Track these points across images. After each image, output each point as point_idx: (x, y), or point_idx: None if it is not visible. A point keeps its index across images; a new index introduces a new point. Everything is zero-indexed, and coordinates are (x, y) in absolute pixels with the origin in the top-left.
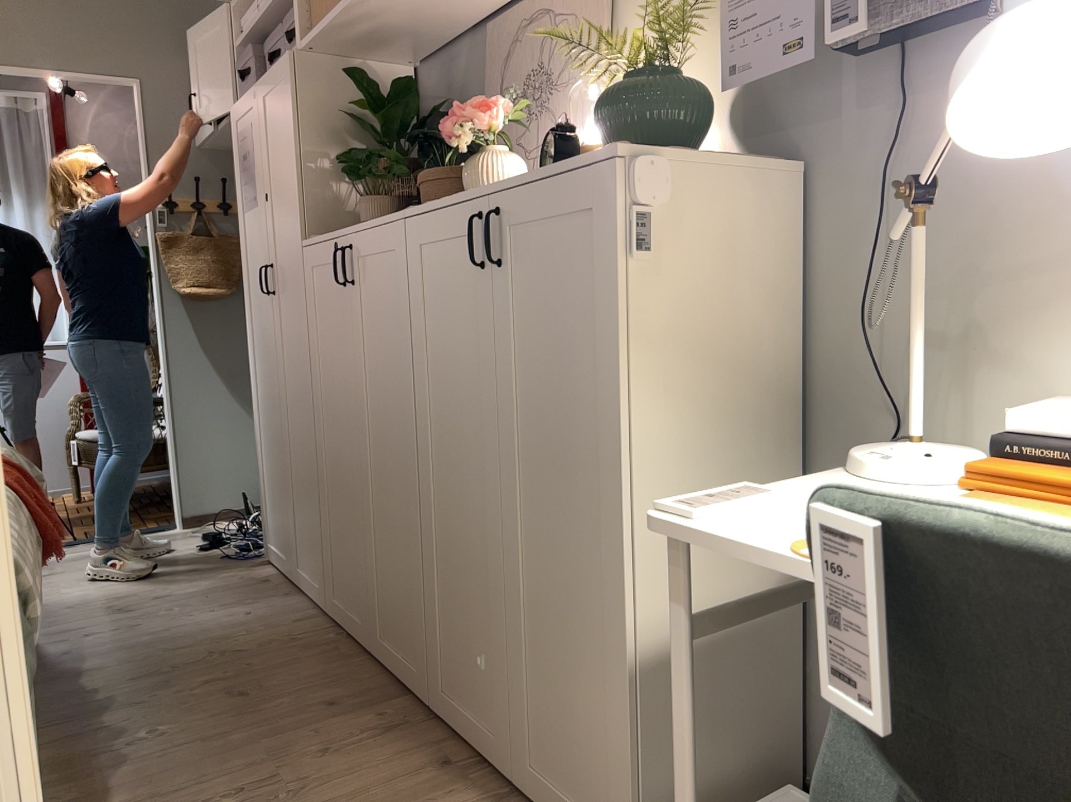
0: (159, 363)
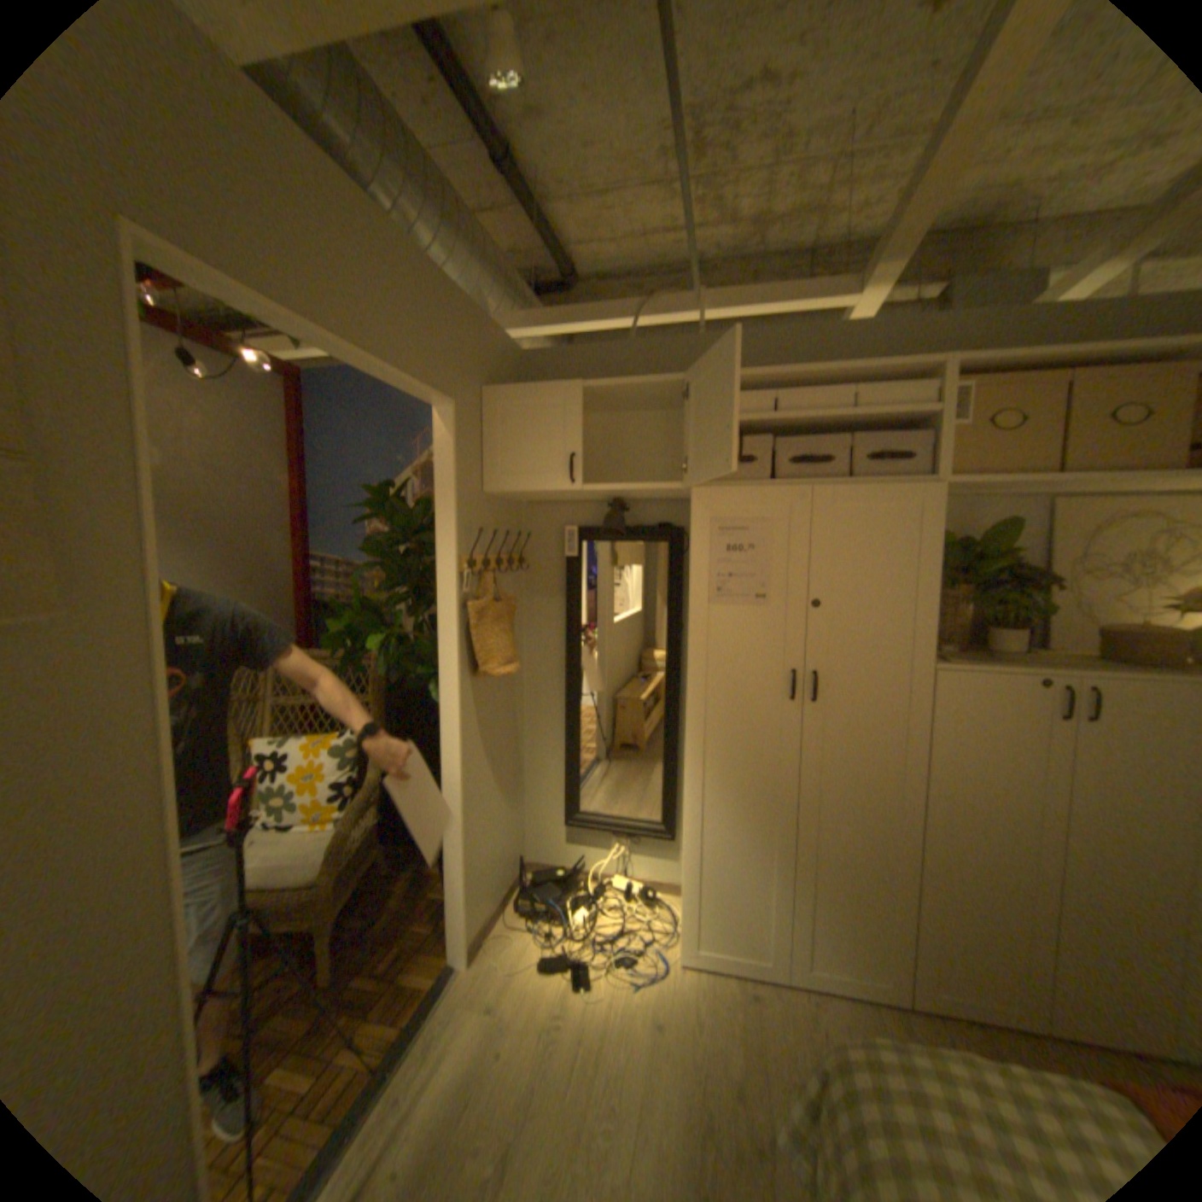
0: (444, 767)
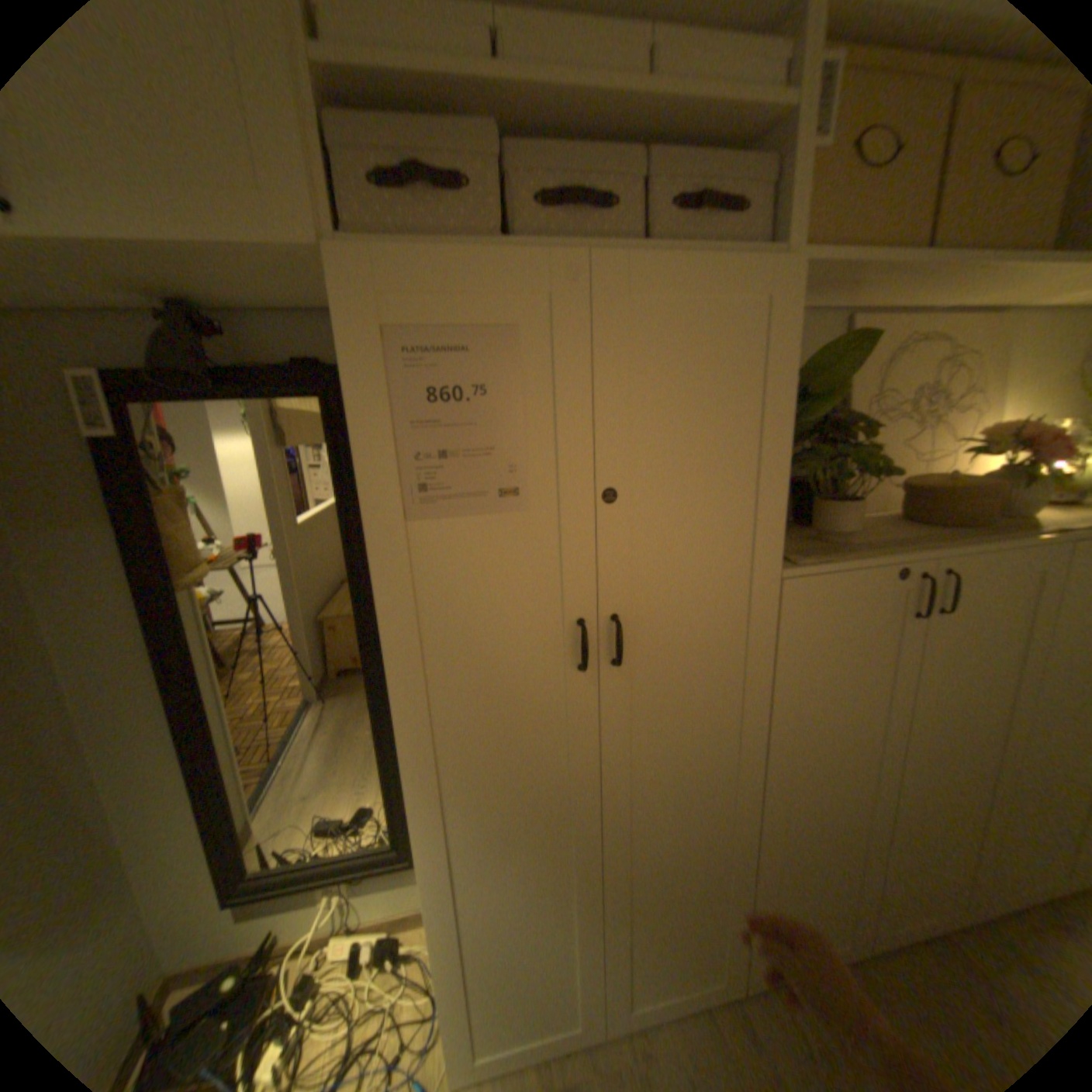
0: None
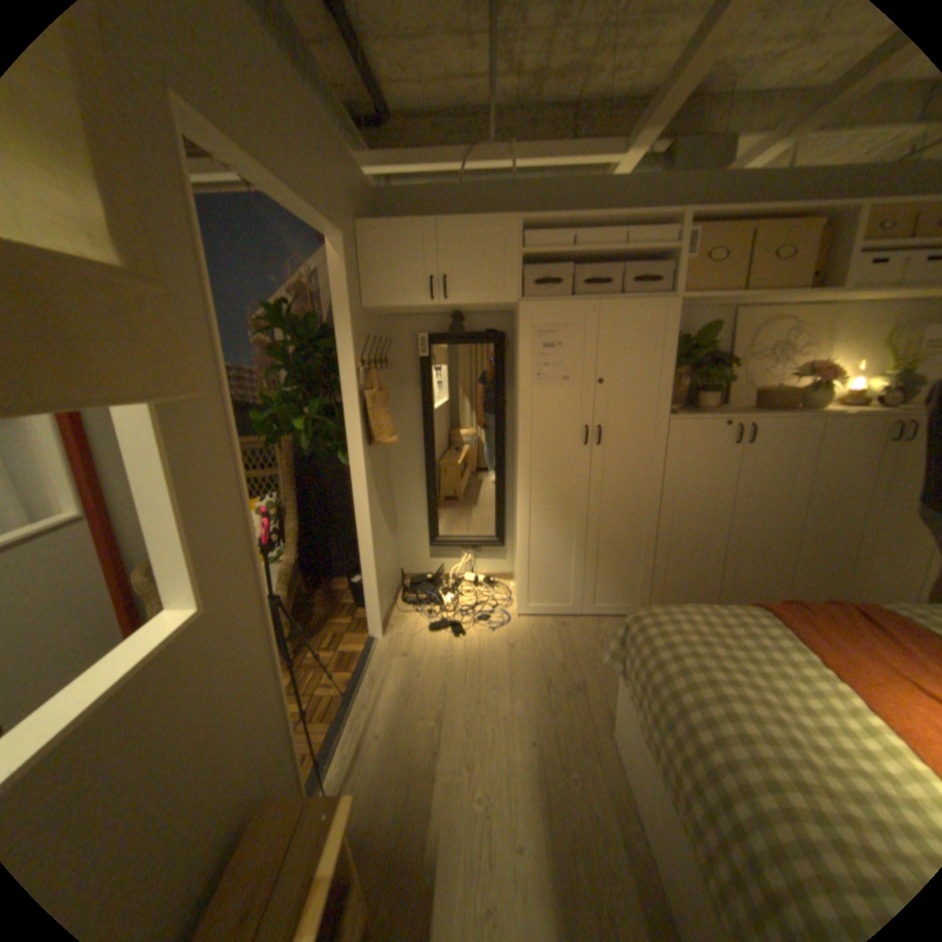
0: (357, 510)
